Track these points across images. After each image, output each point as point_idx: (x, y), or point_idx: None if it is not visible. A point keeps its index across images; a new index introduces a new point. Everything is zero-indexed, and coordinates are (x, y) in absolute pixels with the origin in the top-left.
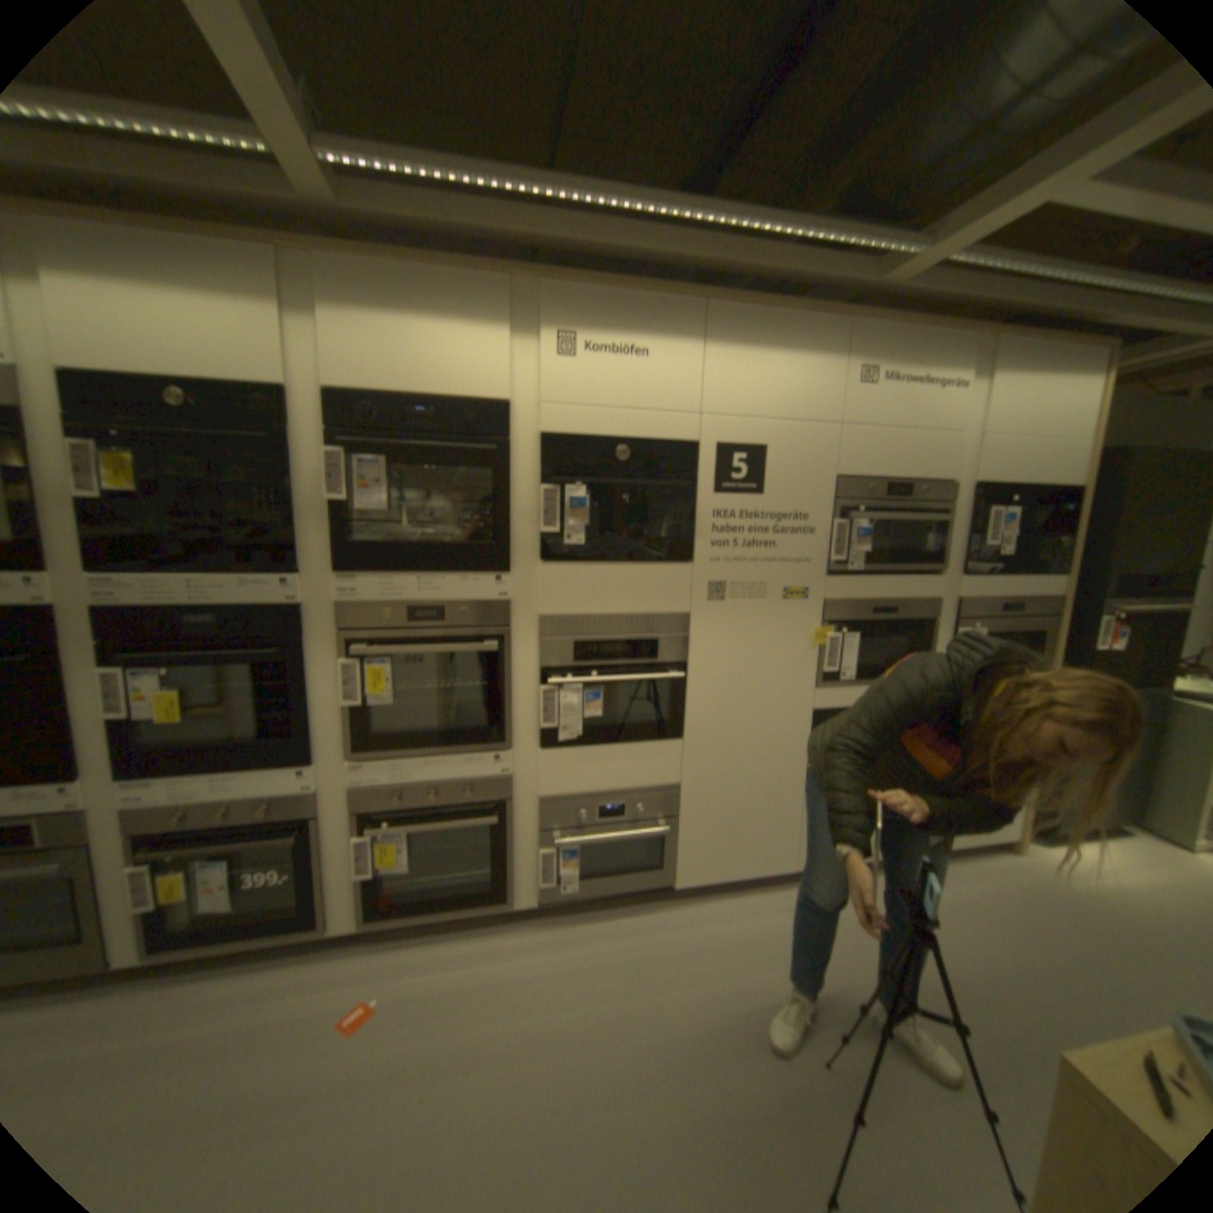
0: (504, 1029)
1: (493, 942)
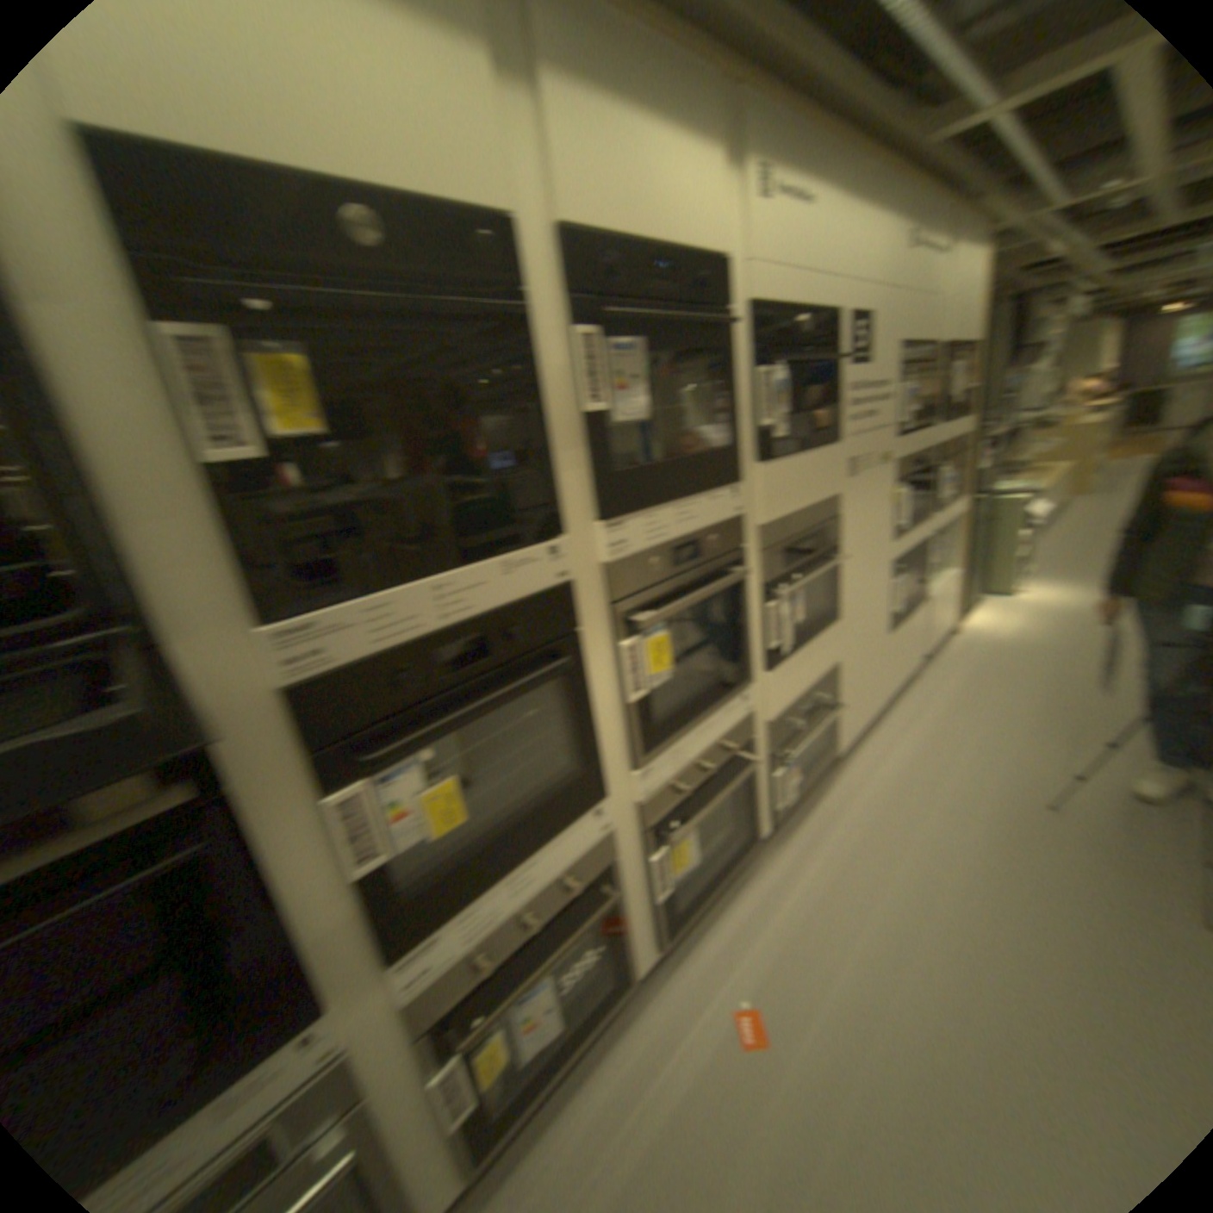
0: (864, 938)
1: (757, 886)
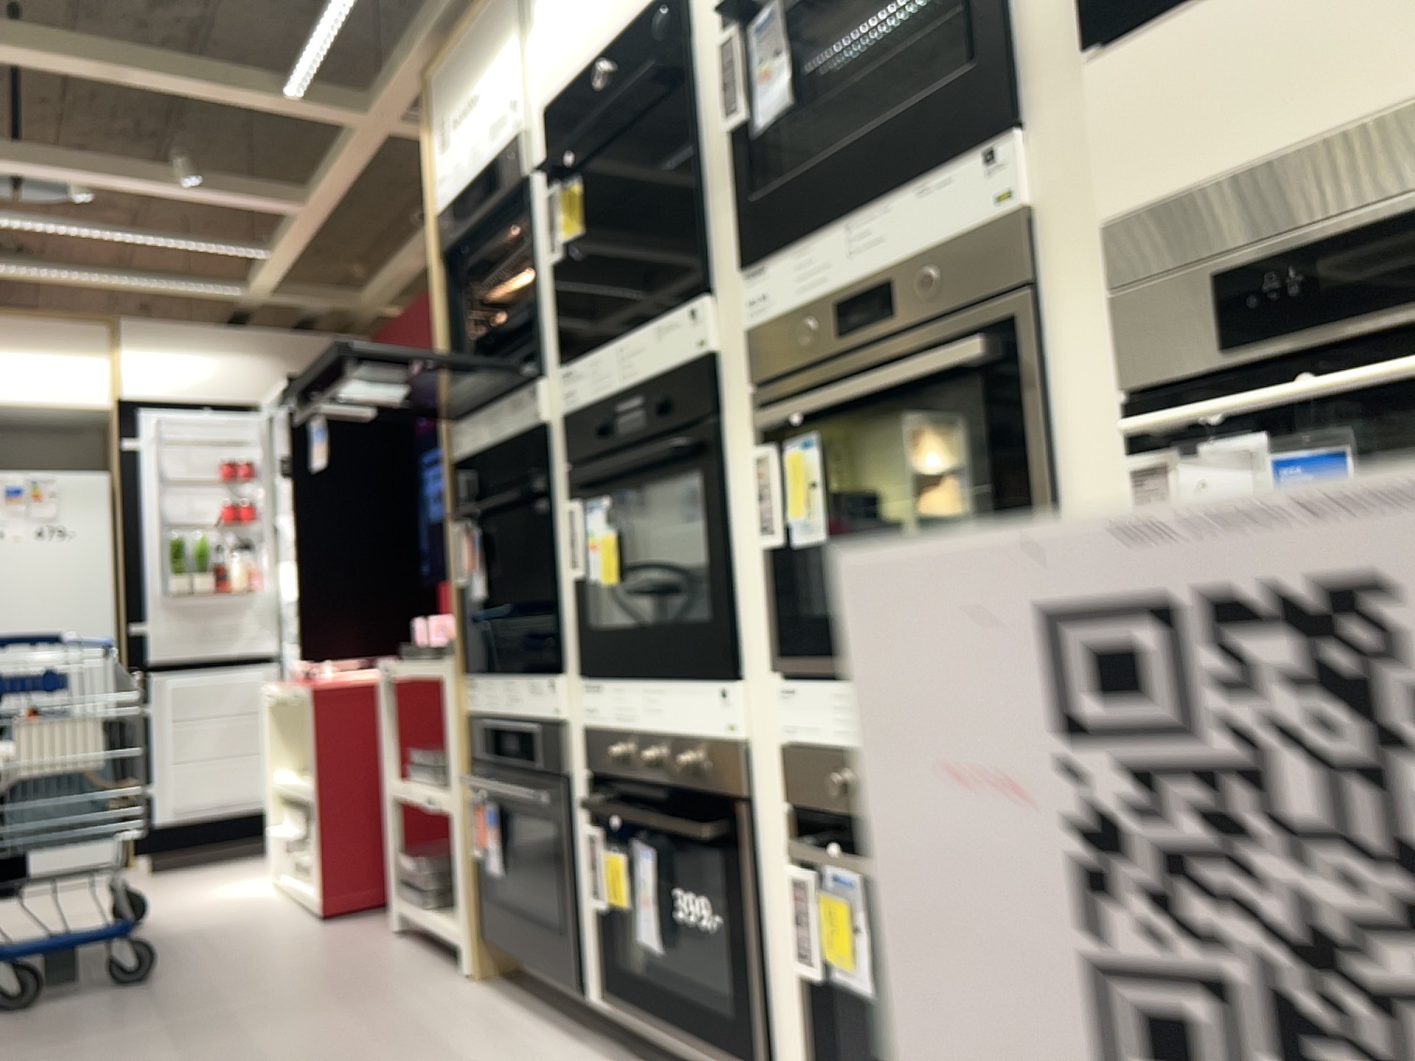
0: None
1: None
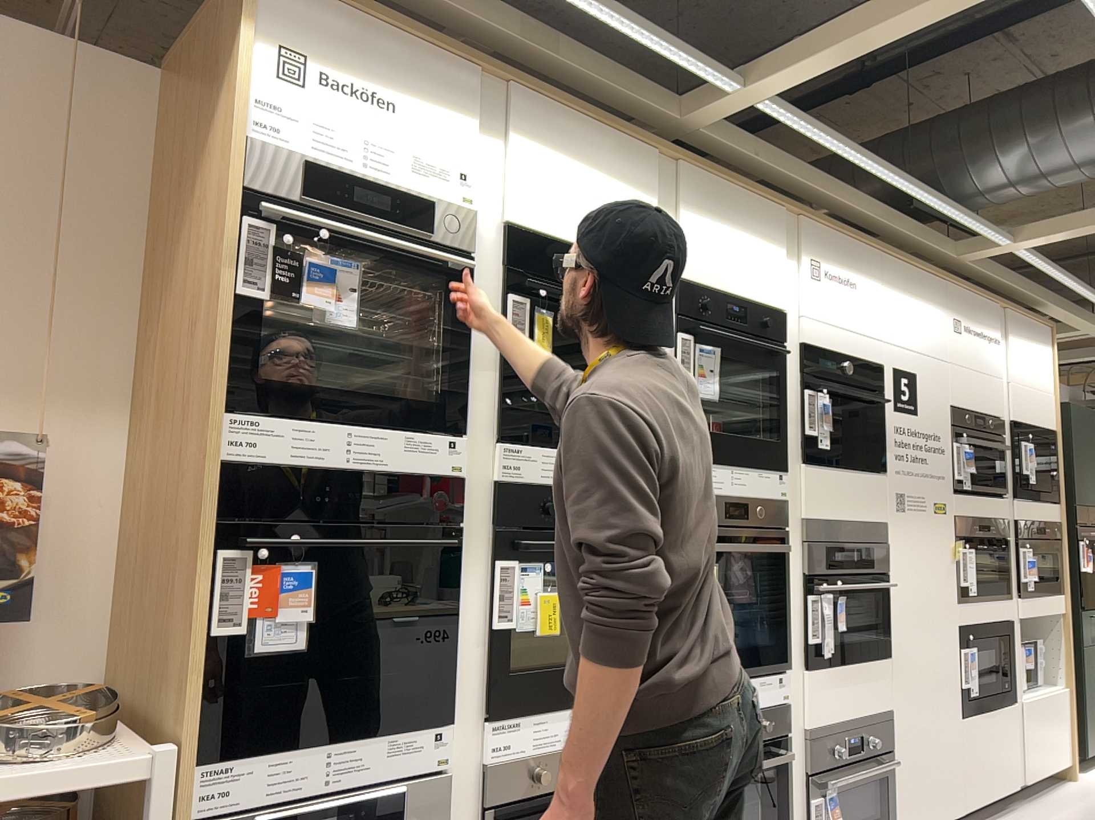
0: None
1: None
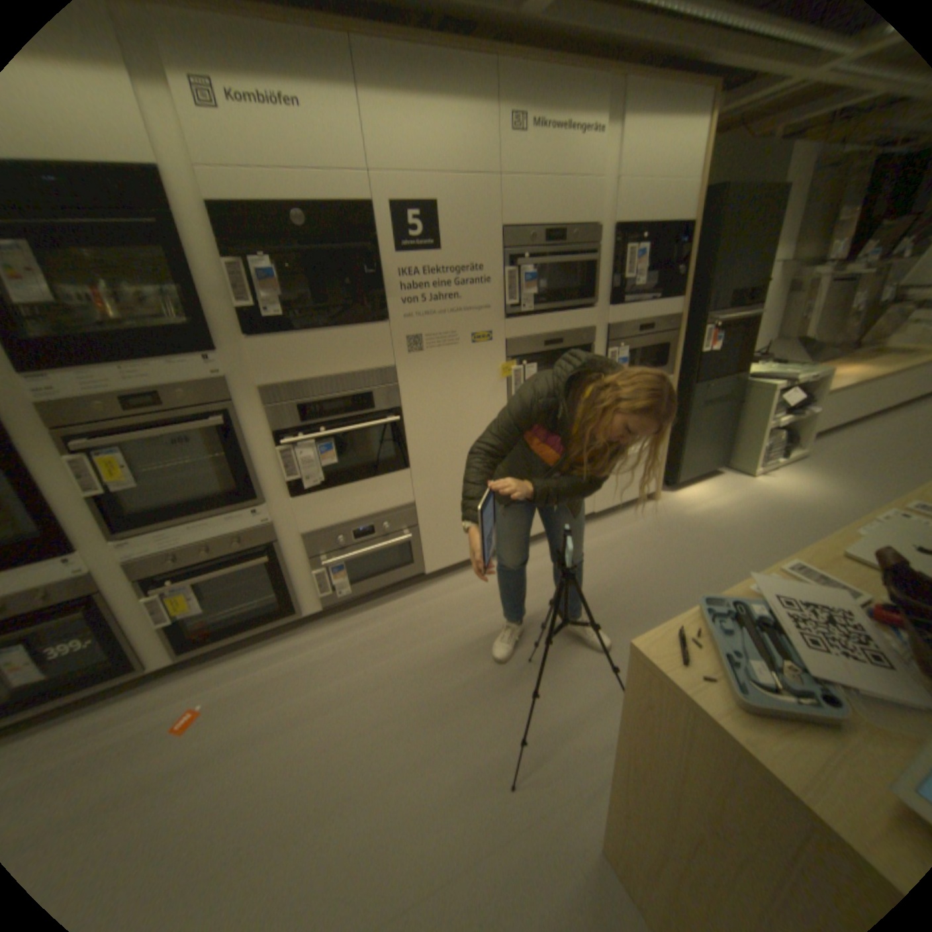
0: (304, 698)
1: (291, 642)
